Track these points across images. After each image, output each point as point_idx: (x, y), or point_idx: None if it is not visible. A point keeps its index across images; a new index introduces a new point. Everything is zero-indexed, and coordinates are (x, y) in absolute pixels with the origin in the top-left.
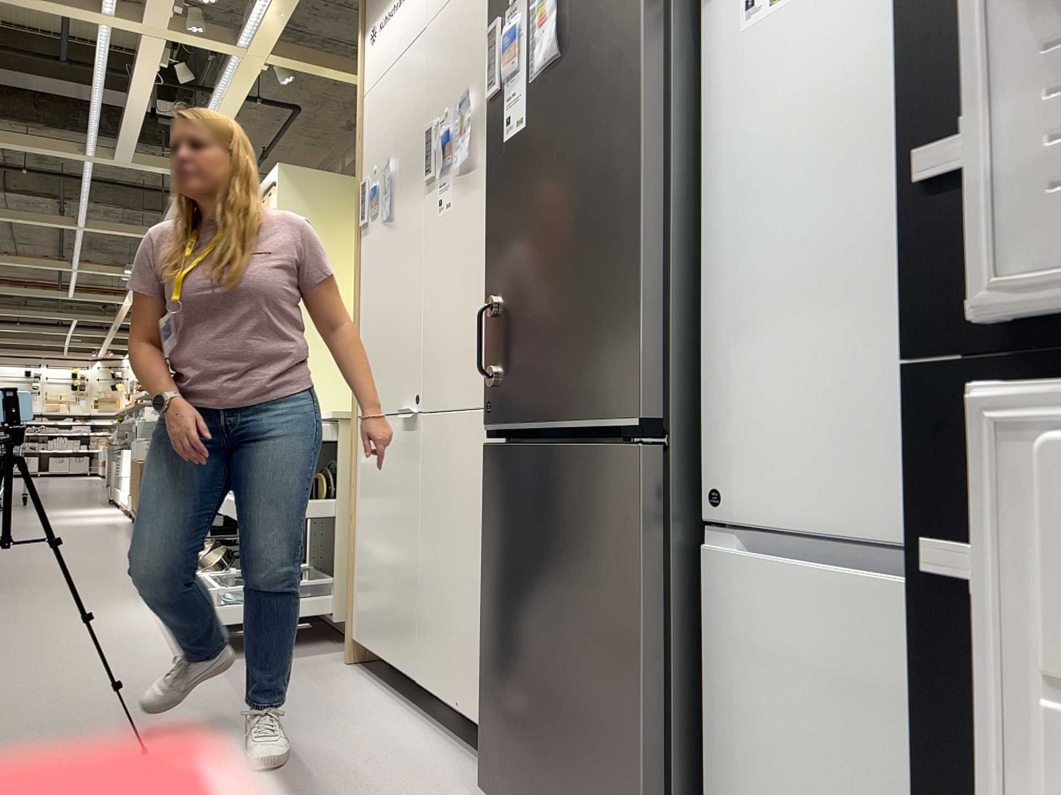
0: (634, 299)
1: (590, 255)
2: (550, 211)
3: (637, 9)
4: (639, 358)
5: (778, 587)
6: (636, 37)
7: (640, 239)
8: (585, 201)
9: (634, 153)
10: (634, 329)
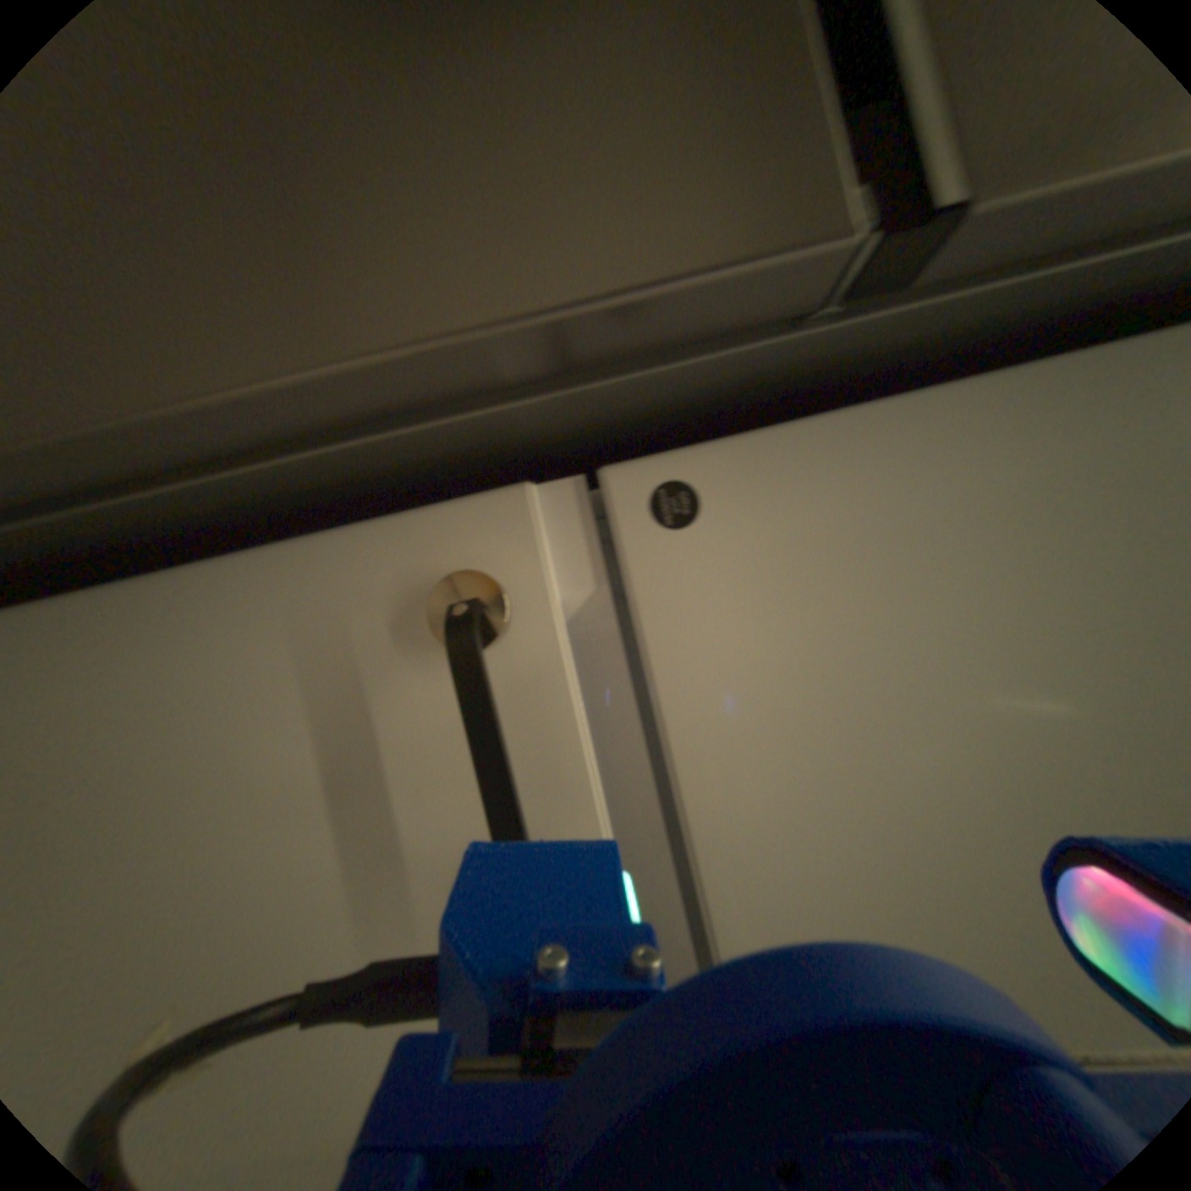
0: None
1: None
2: None
3: None
4: None
5: (535, 762)
6: None
7: None
8: None
9: None
10: None
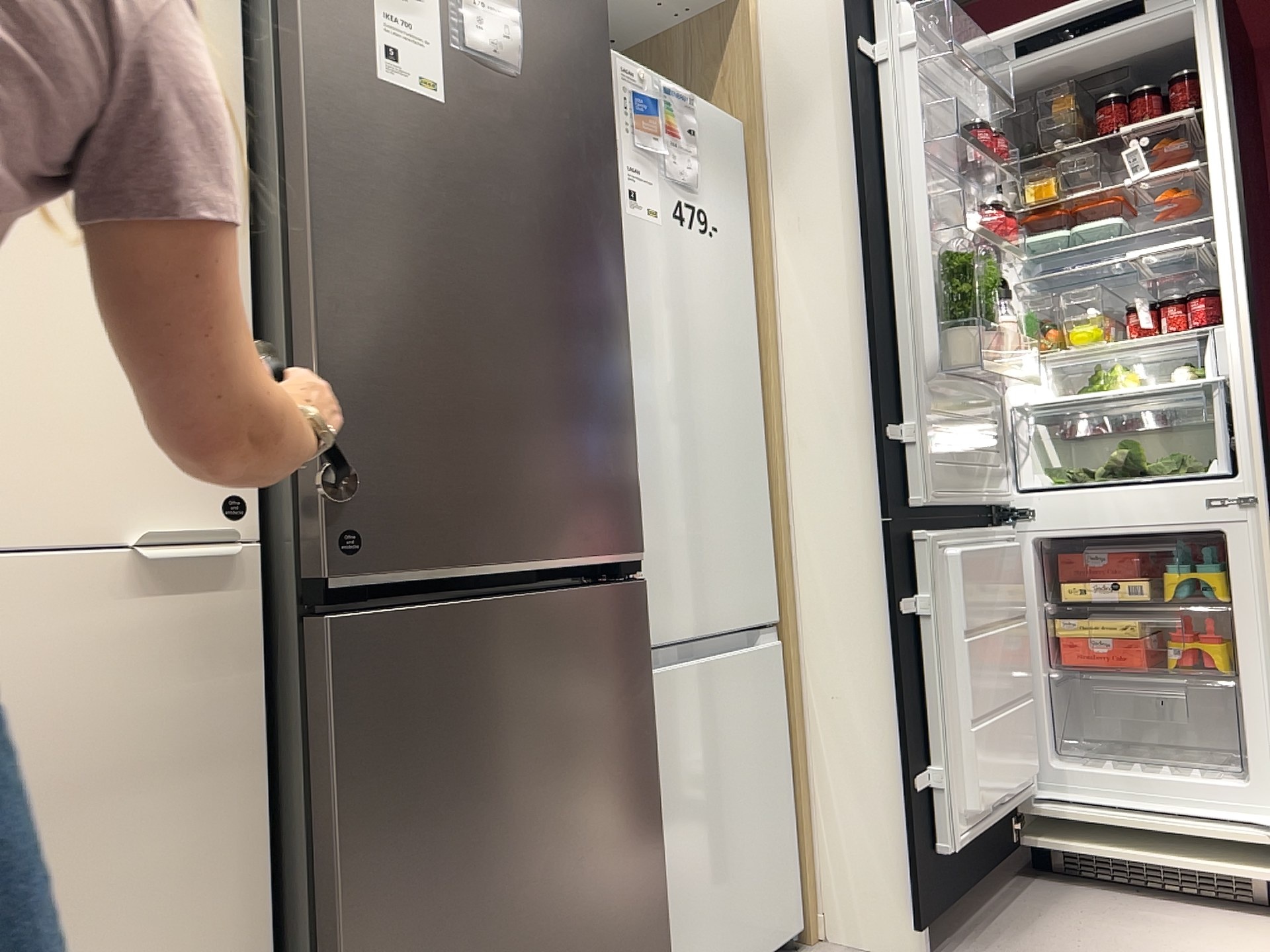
0: (626, 426)
1: (573, 357)
2: (506, 268)
3: (609, 127)
4: (635, 489)
5: (679, 685)
6: (611, 156)
7: (628, 367)
8: (562, 289)
9: (617, 274)
10: (628, 457)
